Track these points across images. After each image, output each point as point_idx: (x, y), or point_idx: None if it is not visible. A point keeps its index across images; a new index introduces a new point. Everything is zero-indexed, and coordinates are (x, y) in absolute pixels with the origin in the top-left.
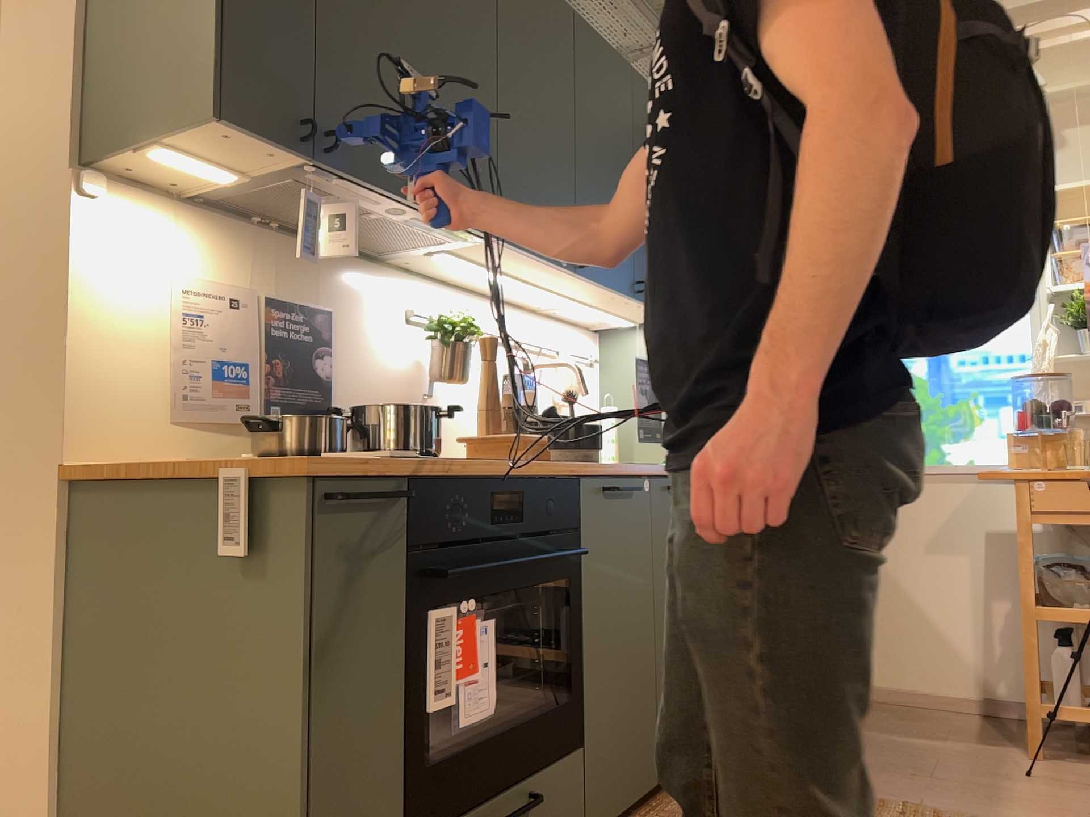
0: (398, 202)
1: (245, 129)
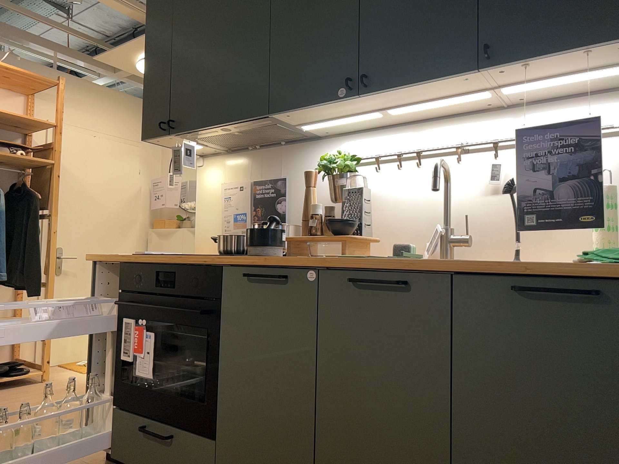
0: (213, 128)
1: (152, 138)
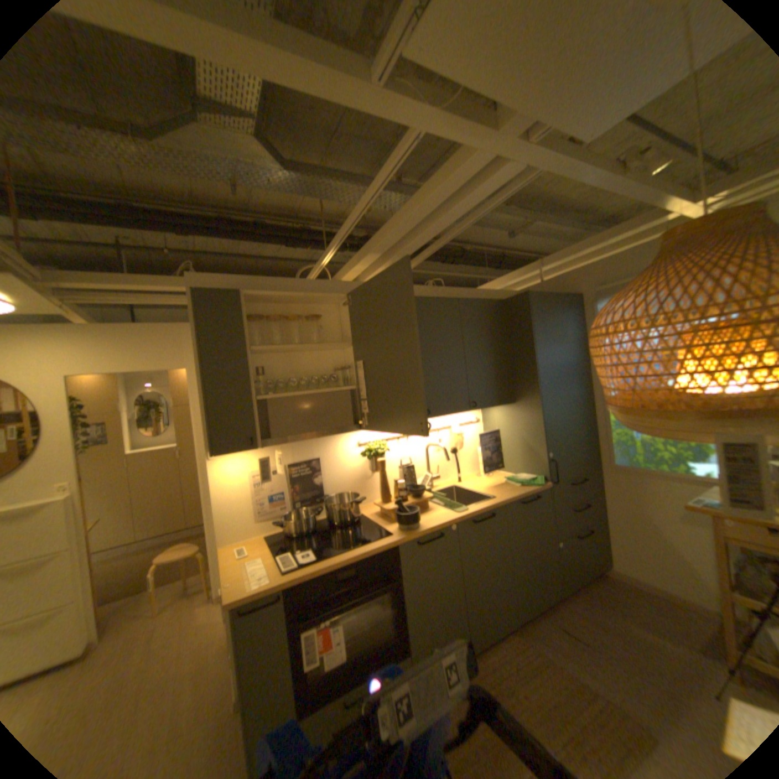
0: (308, 439)
1: (225, 453)
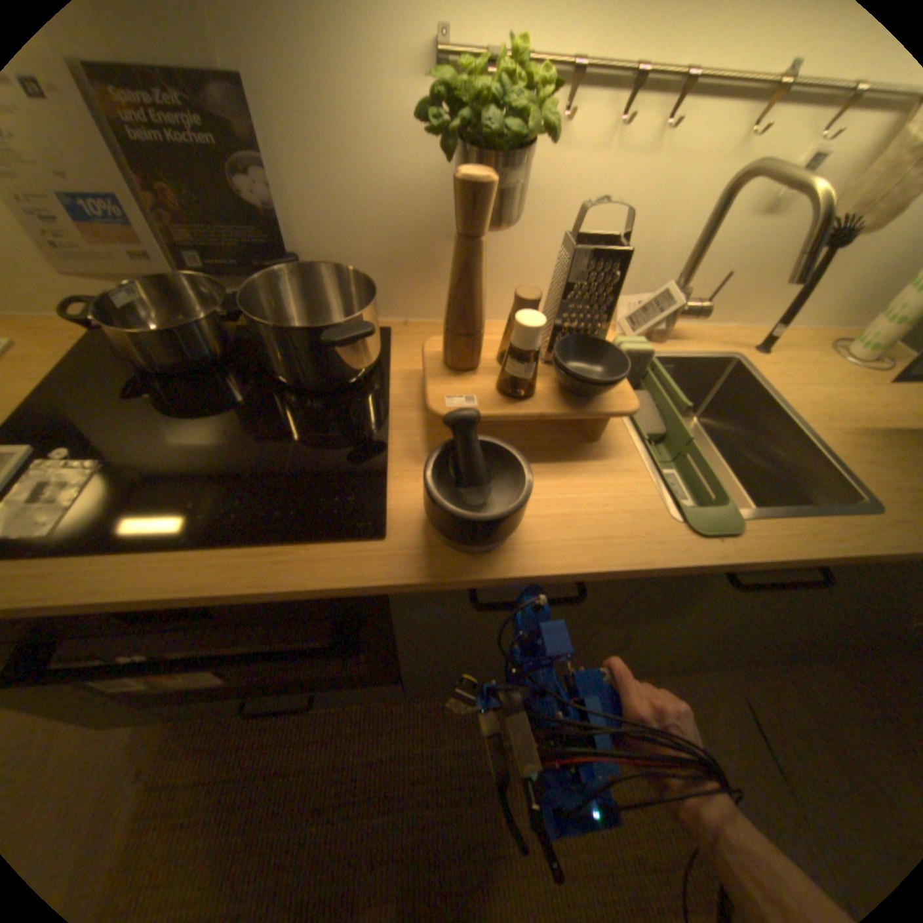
0: None
1: None
